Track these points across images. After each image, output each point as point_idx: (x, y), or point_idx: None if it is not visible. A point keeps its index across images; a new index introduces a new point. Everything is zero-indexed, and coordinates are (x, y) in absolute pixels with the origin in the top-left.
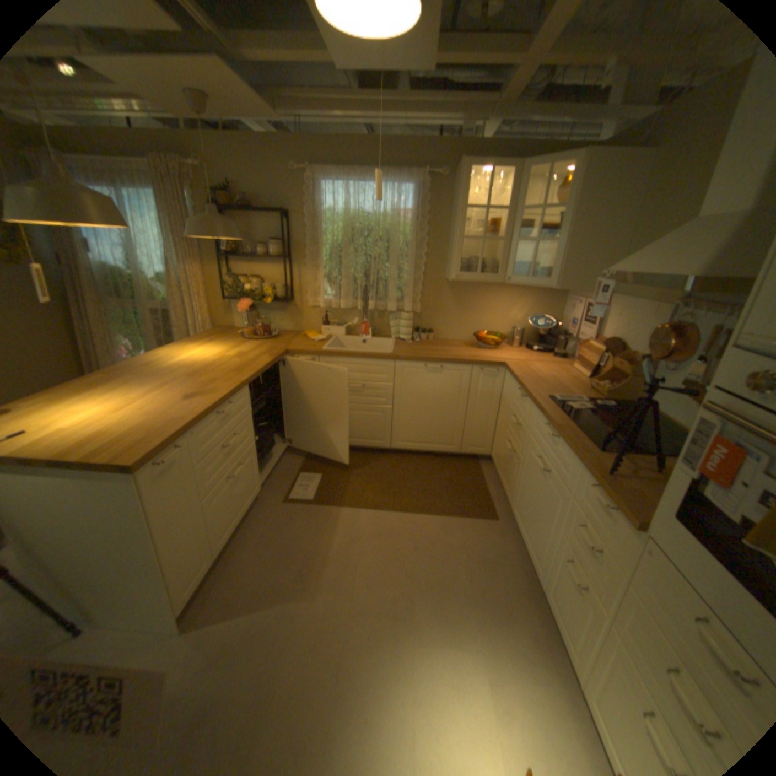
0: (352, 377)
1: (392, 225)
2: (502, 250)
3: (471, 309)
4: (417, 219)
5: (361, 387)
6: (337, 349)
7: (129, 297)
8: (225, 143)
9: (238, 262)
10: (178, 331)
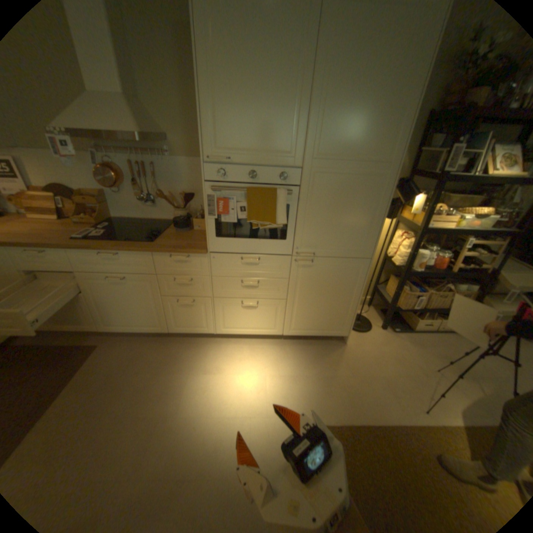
0: None
1: None
2: None
3: None
4: None
5: None
6: None
7: None
8: None
9: None
10: None
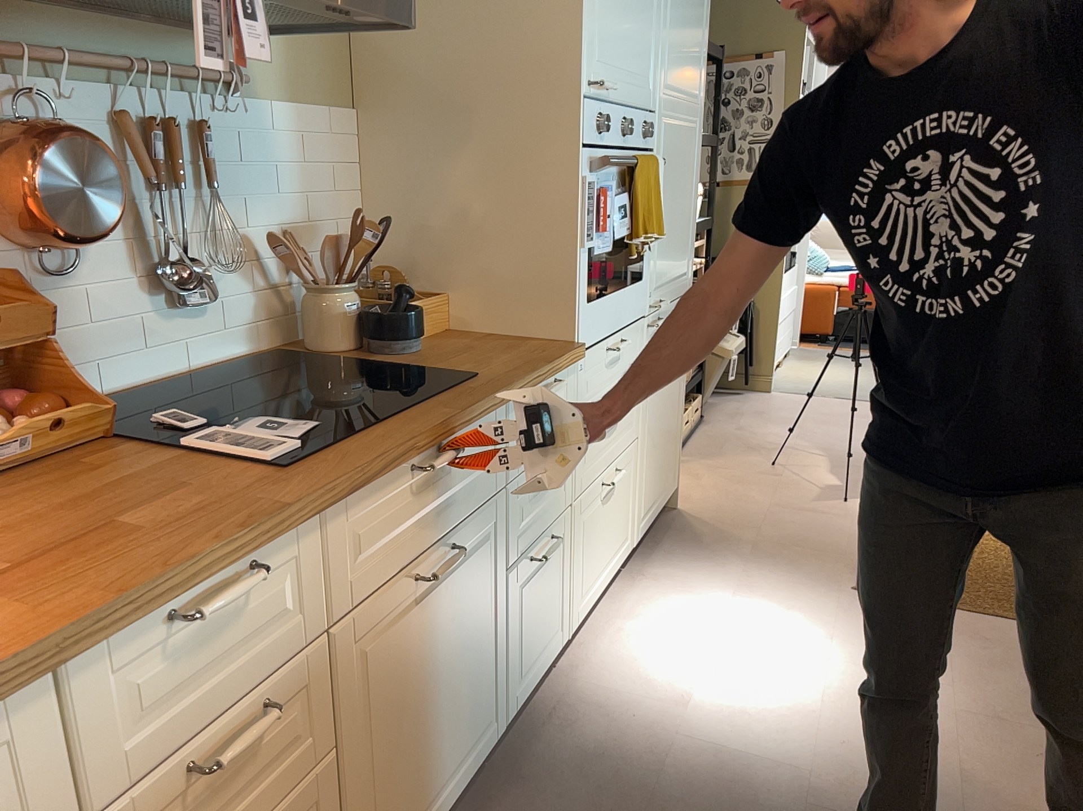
0: None
1: None
2: None
3: None
4: None
5: None
6: None
7: None
8: None
9: None
10: None
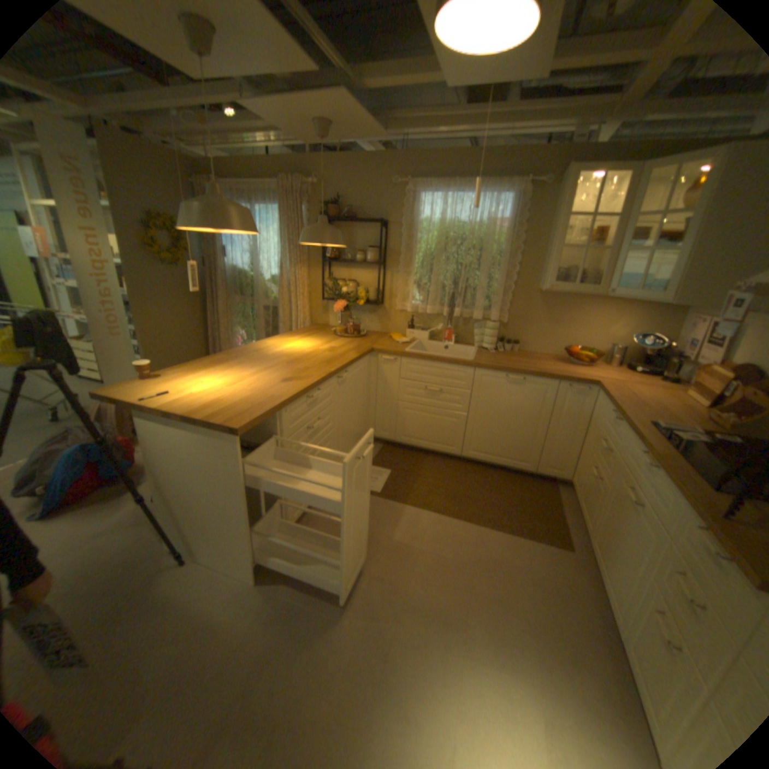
0: (430, 381)
1: (487, 234)
2: (608, 260)
3: (564, 322)
4: (514, 228)
5: (438, 392)
6: (419, 352)
7: (249, 295)
8: (340, 163)
9: (339, 268)
10: (282, 326)
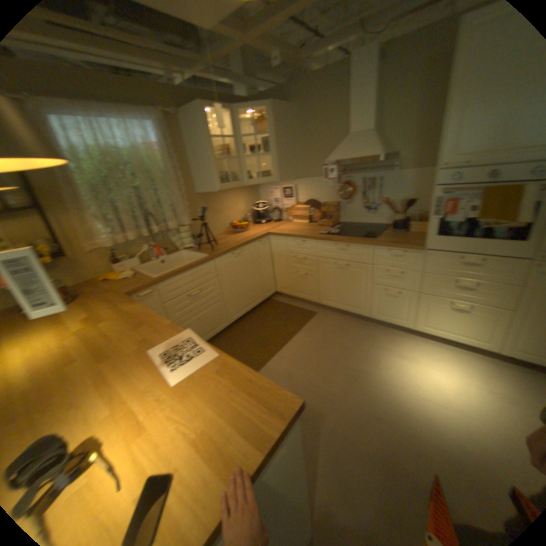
0: (187, 289)
1: (145, 158)
2: (230, 166)
3: (216, 212)
4: (162, 151)
5: (197, 293)
6: (165, 272)
7: None
8: None
9: None
10: None
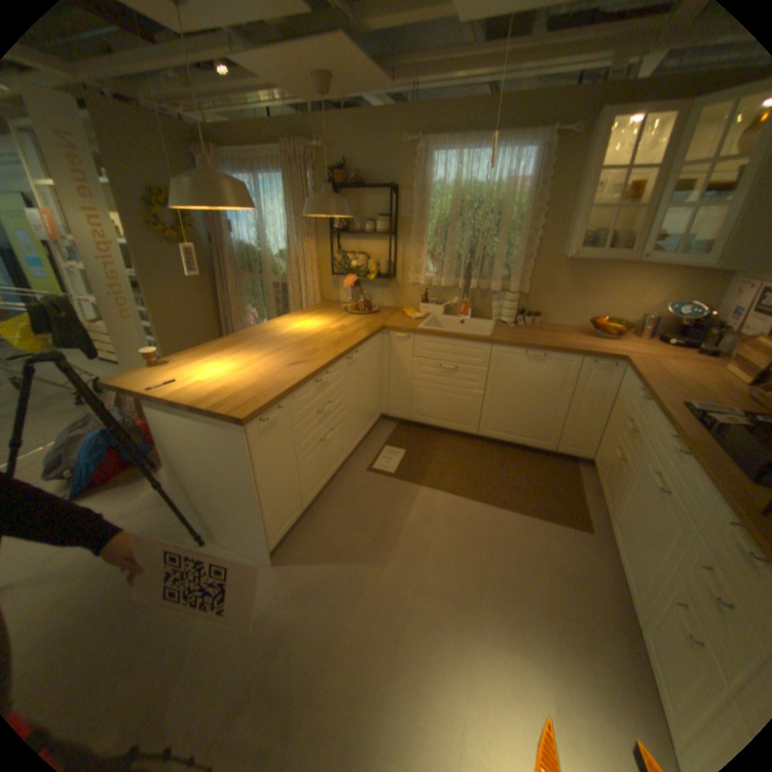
0: (445, 358)
1: (506, 196)
2: (644, 219)
3: (591, 291)
4: (536, 187)
5: (453, 369)
6: (433, 328)
7: (258, 272)
8: (345, 121)
9: (348, 240)
10: (293, 303)
